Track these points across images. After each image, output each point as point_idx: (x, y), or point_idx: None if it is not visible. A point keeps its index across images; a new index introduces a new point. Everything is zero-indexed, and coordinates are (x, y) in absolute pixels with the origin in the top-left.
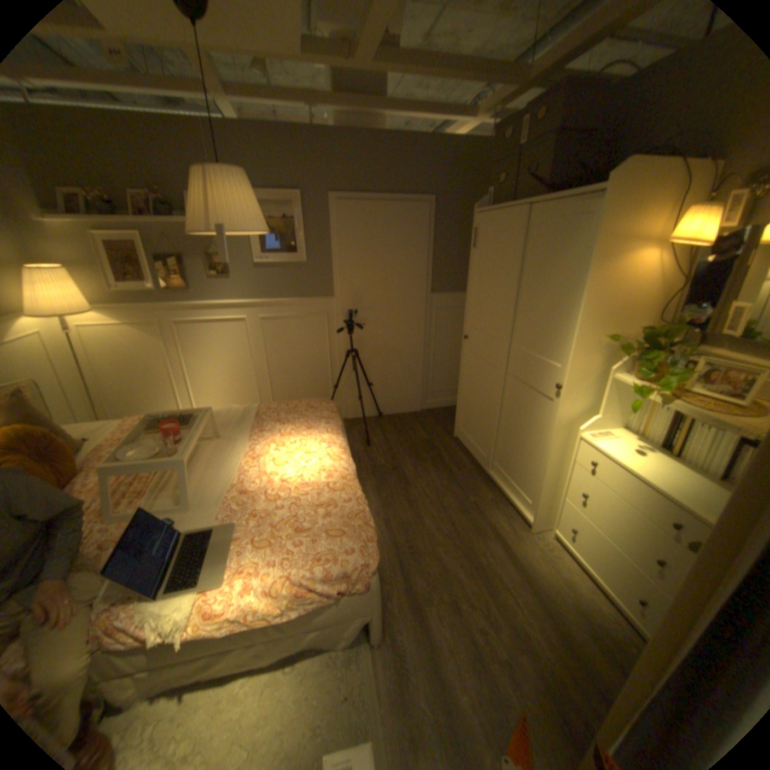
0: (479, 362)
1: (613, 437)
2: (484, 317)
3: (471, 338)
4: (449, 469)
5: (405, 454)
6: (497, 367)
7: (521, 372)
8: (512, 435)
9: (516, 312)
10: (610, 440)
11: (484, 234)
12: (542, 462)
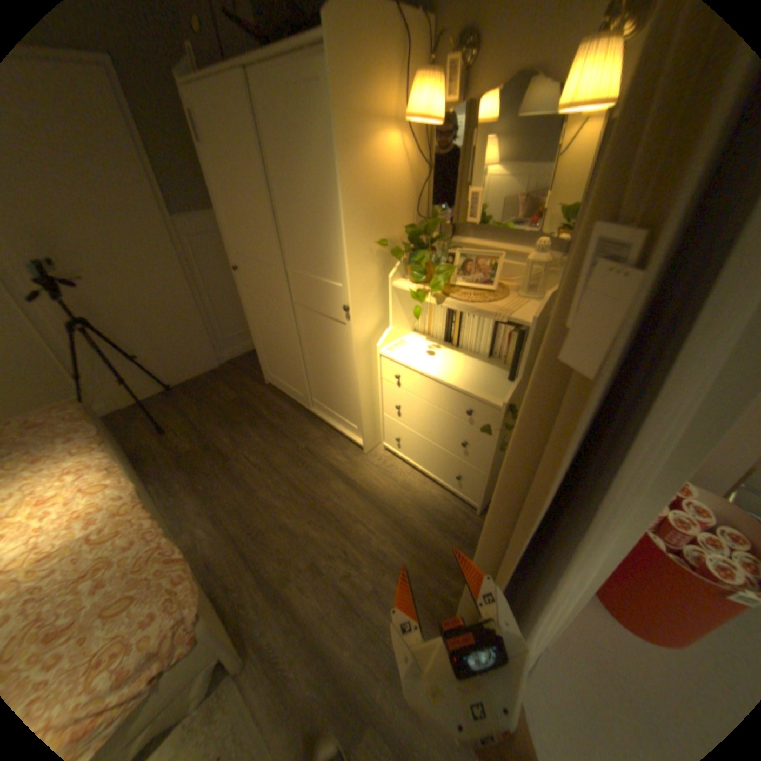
0: (261, 296)
1: (407, 344)
2: (247, 239)
3: (243, 269)
4: (271, 423)
5: (216, 426)
6: (282, 299)
7: (308, 300)
8: (321, 368)
9: (279, 228)
10: (405, 349)
11: (204, 122)
12: (355, 388)
